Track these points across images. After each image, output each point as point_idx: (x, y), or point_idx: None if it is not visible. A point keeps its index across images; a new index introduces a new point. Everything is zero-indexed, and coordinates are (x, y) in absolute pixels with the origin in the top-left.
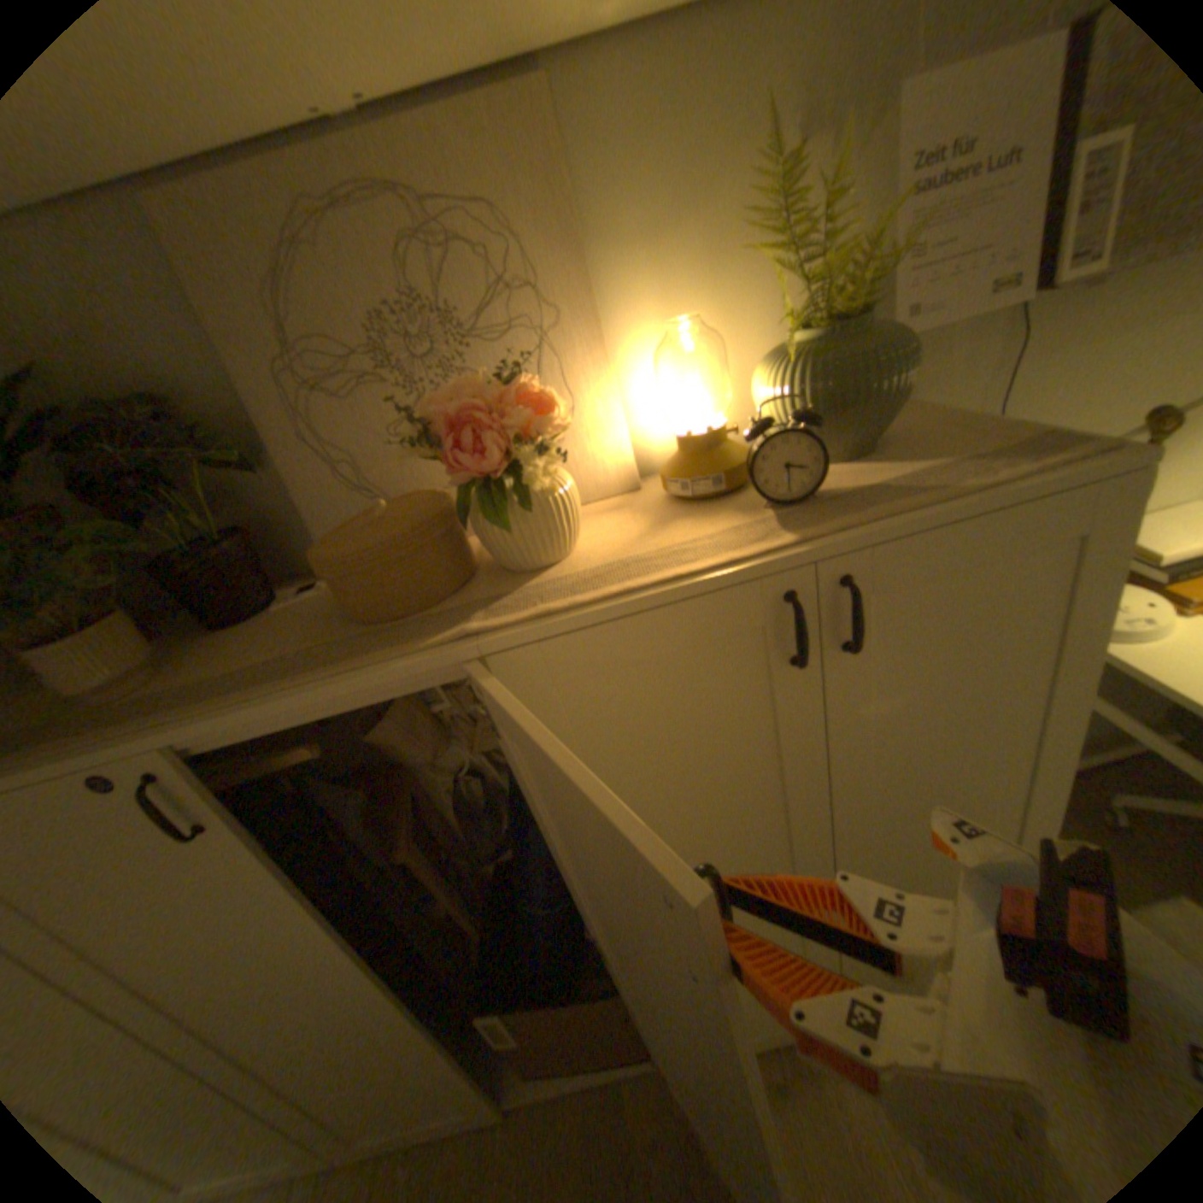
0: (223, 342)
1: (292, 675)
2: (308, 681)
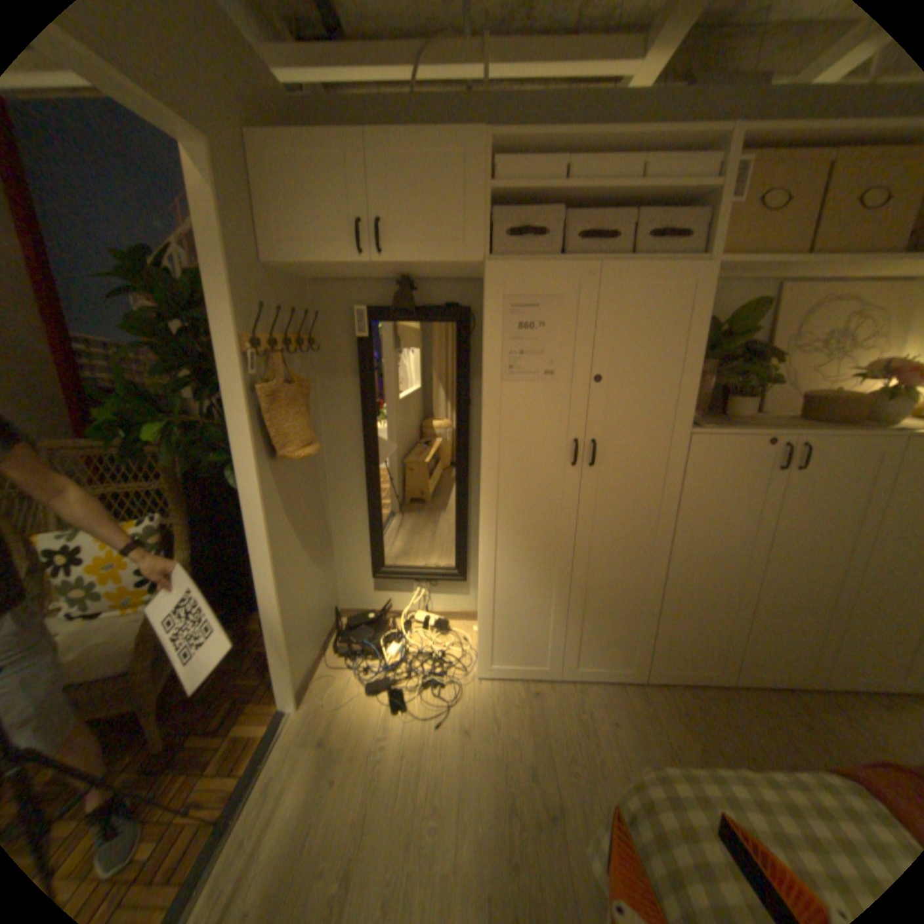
0: (778, 330)
1: (840, 430)
2: (852, 431)
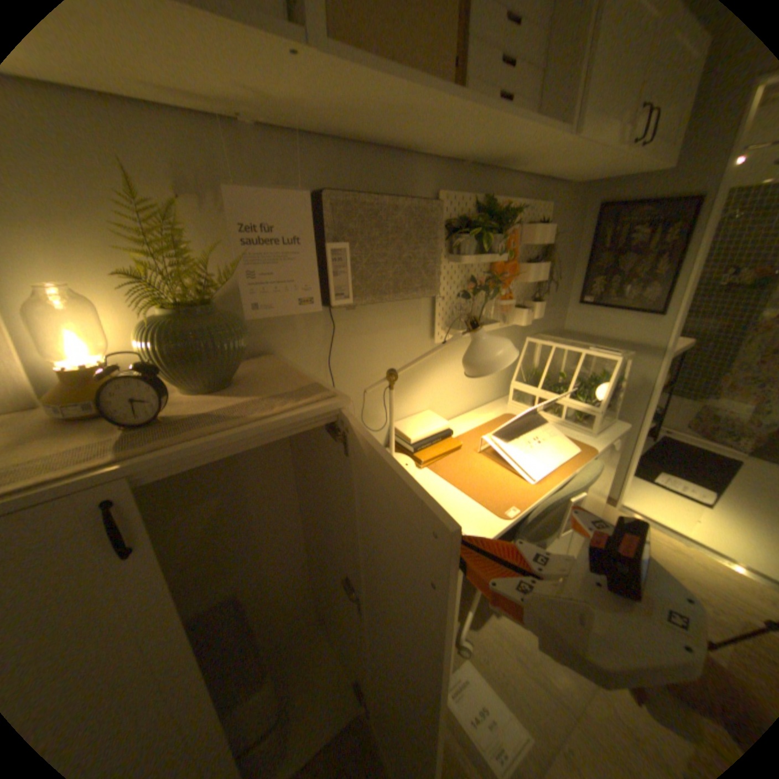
0: None
1: None
2: None
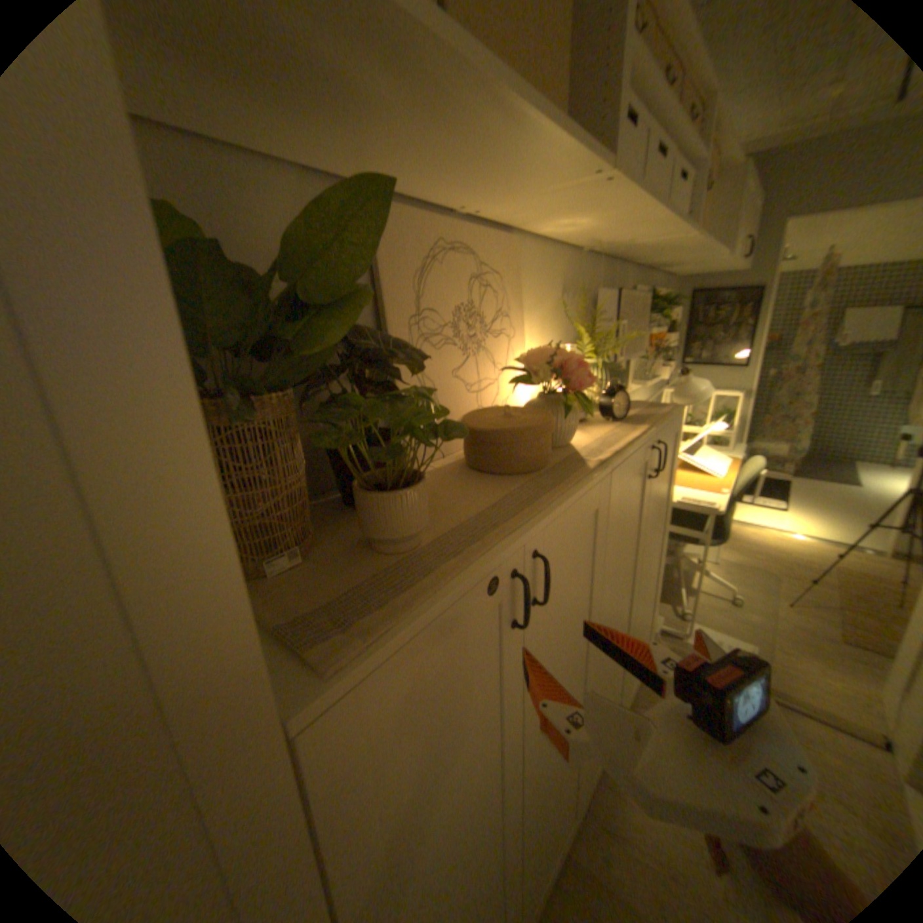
0: (386, 298)
1: (554, 490)
2: (570, 489)
